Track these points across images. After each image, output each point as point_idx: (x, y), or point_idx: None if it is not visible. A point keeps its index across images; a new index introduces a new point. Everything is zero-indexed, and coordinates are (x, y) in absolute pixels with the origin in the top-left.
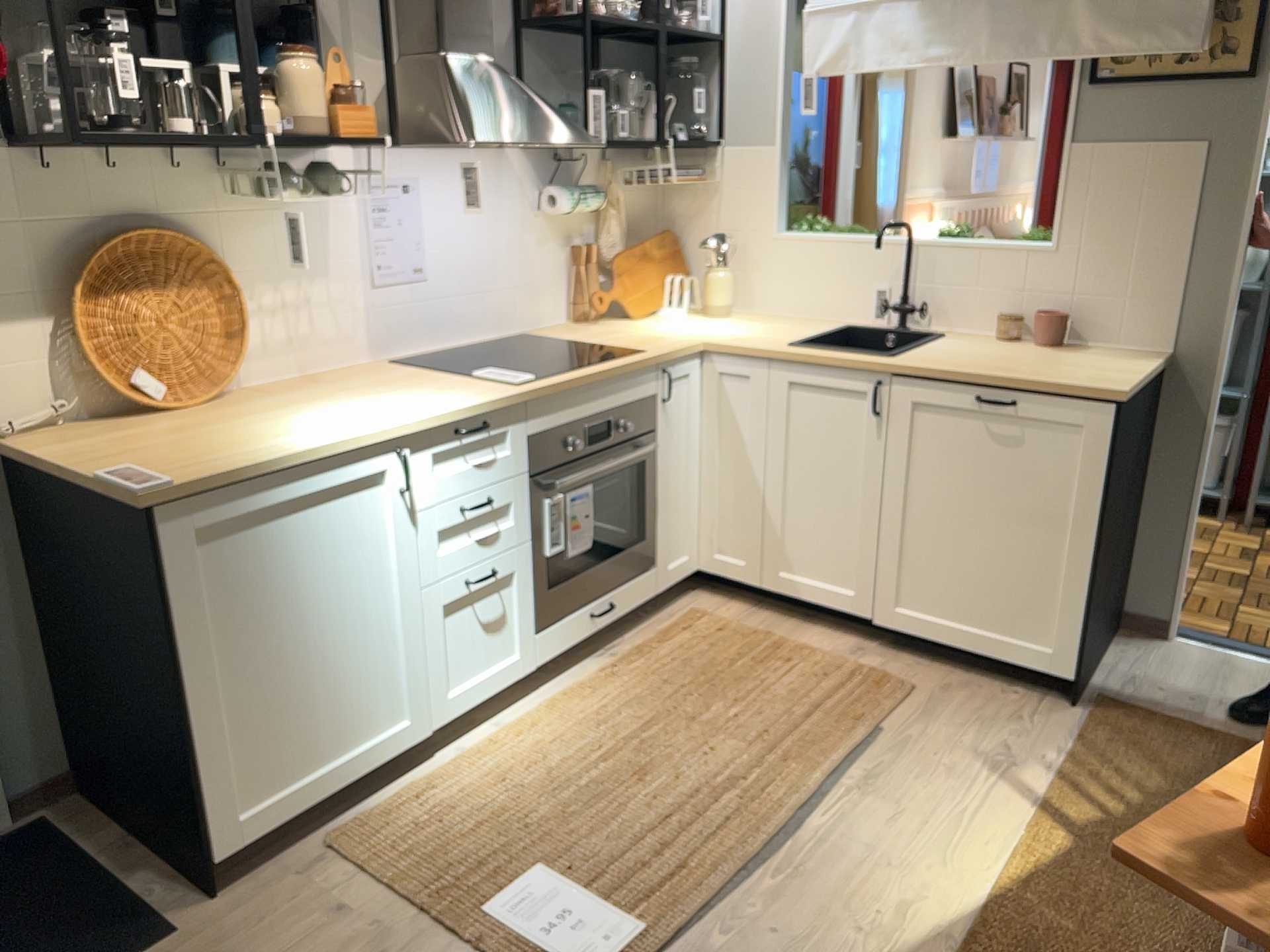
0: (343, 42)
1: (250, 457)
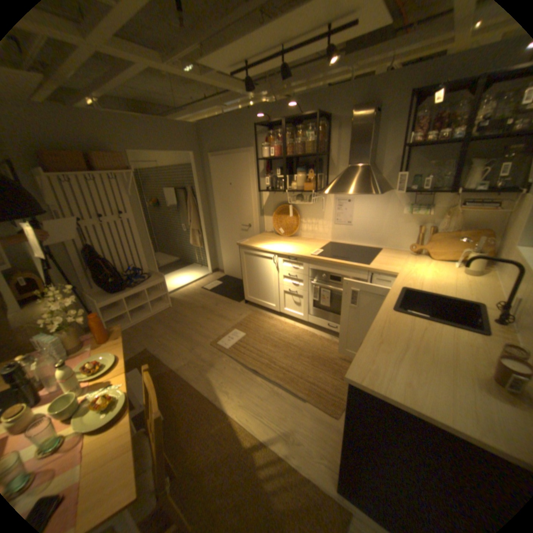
0: (336, 164)
1: (252, 245)
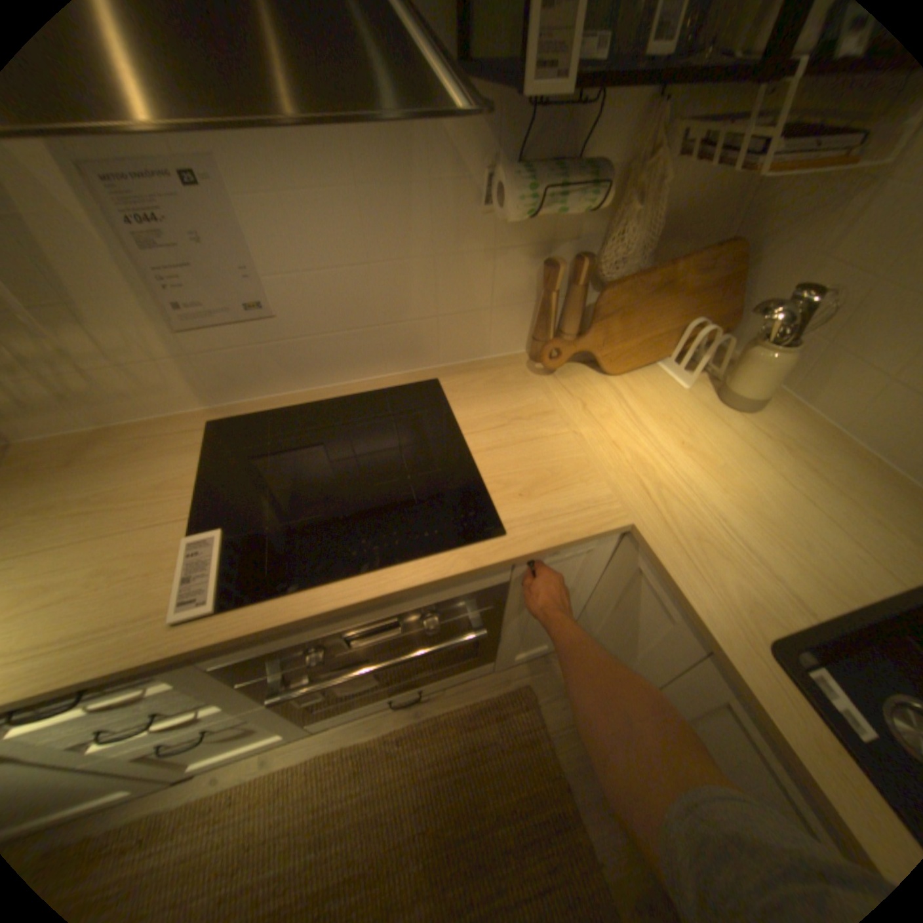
0: None
1: None
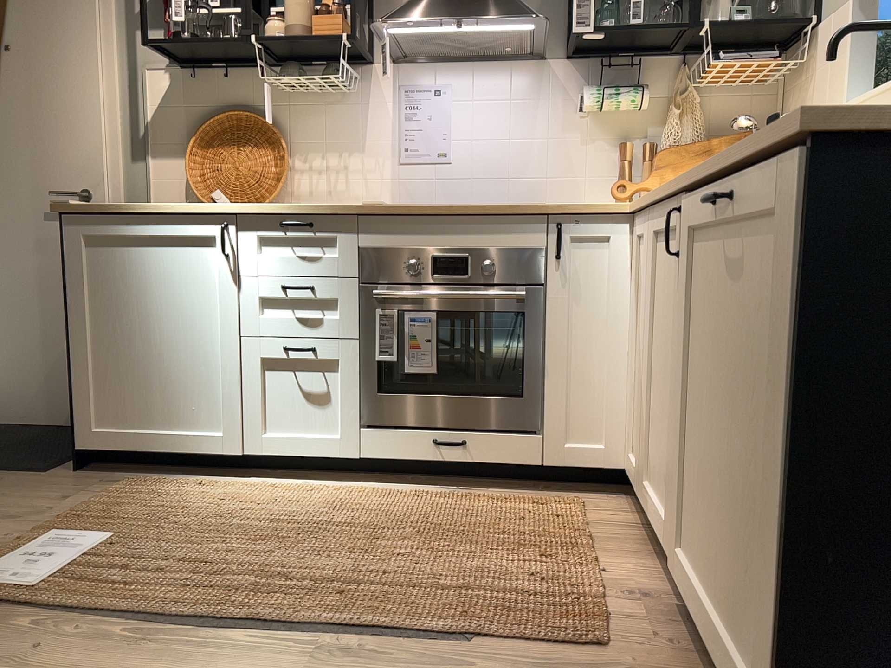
0: None
1: (129, 205)
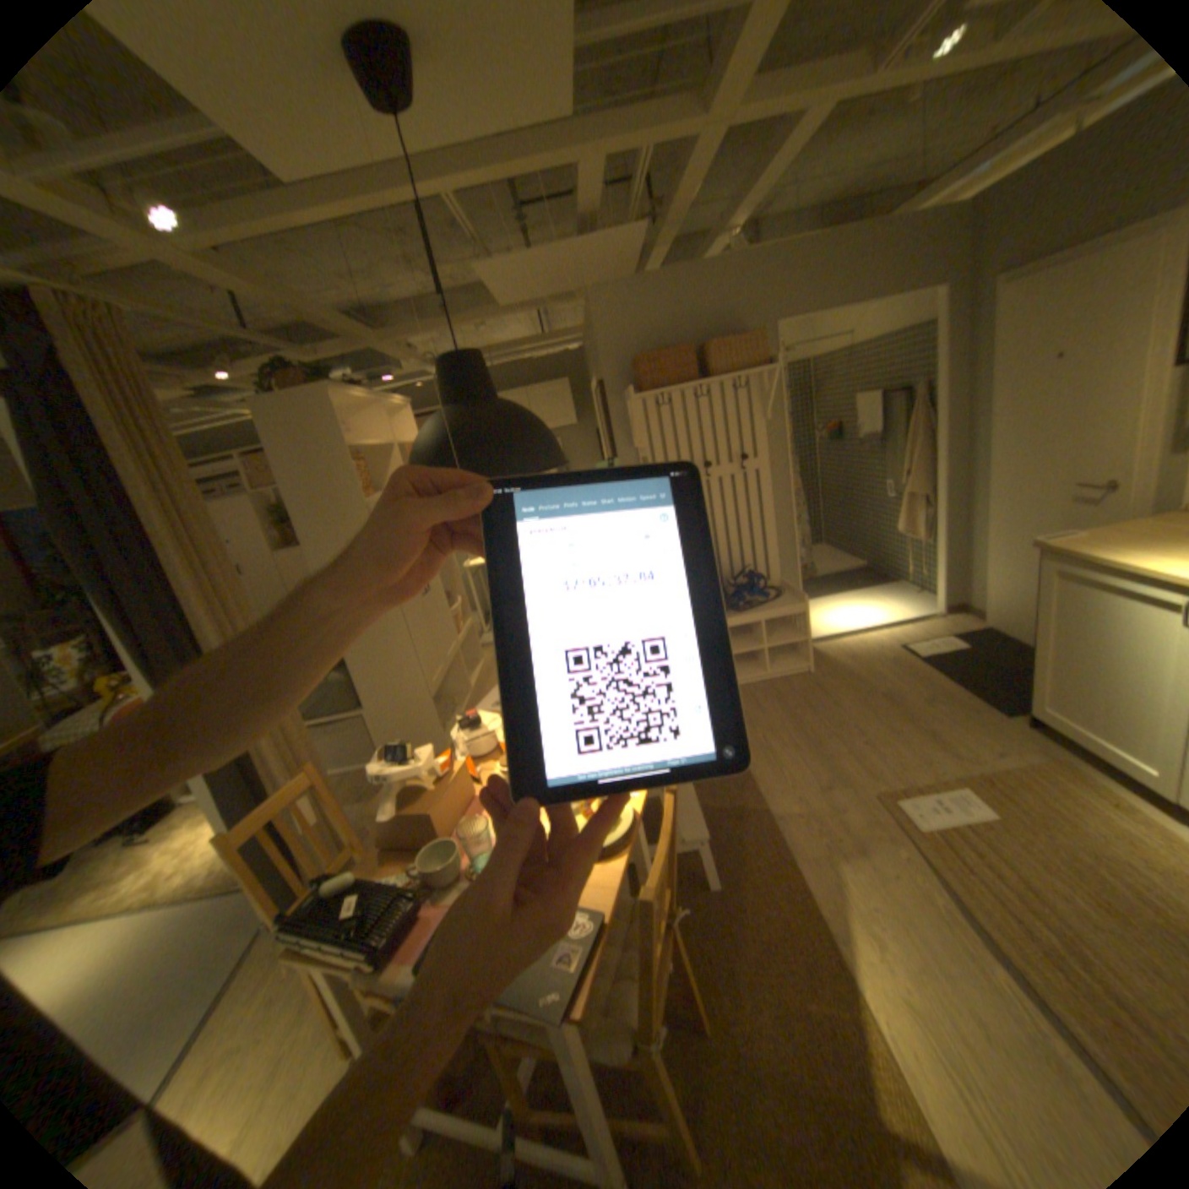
0: None
1: (1101, 552)
